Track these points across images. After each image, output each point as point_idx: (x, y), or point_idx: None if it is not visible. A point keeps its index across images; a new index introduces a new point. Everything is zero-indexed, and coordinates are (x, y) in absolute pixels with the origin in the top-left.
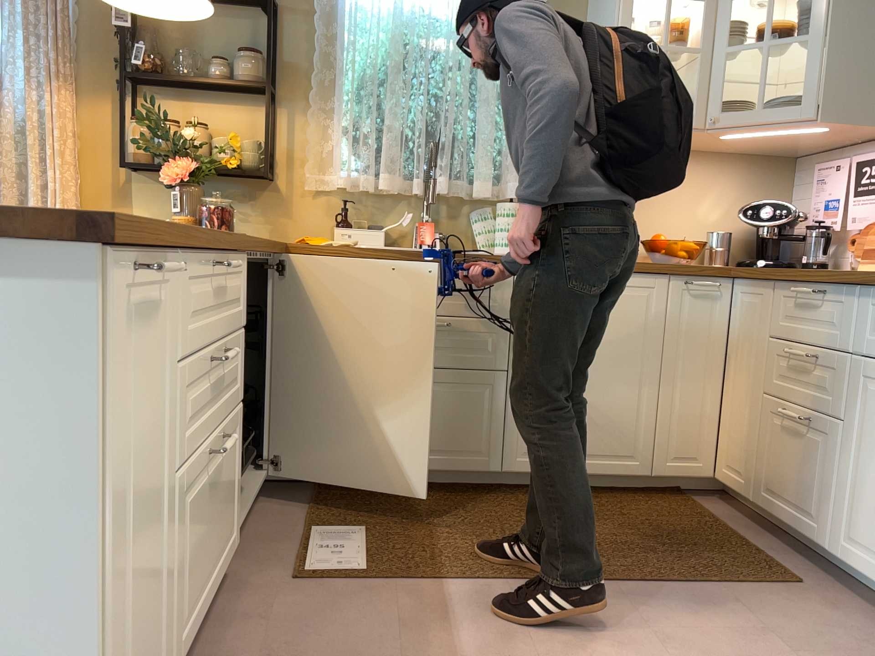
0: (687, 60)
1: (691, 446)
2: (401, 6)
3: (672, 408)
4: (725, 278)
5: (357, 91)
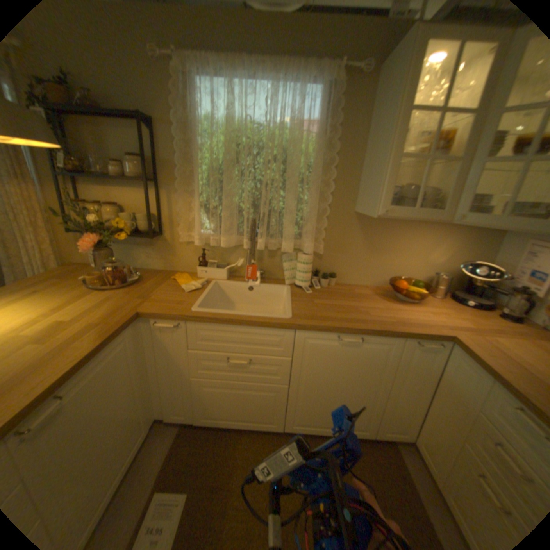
0: (447, 158)
1: (404, 429)
2: (232, 117)
3: (396, 410)
4: (450, 343)
5: (208, 178)
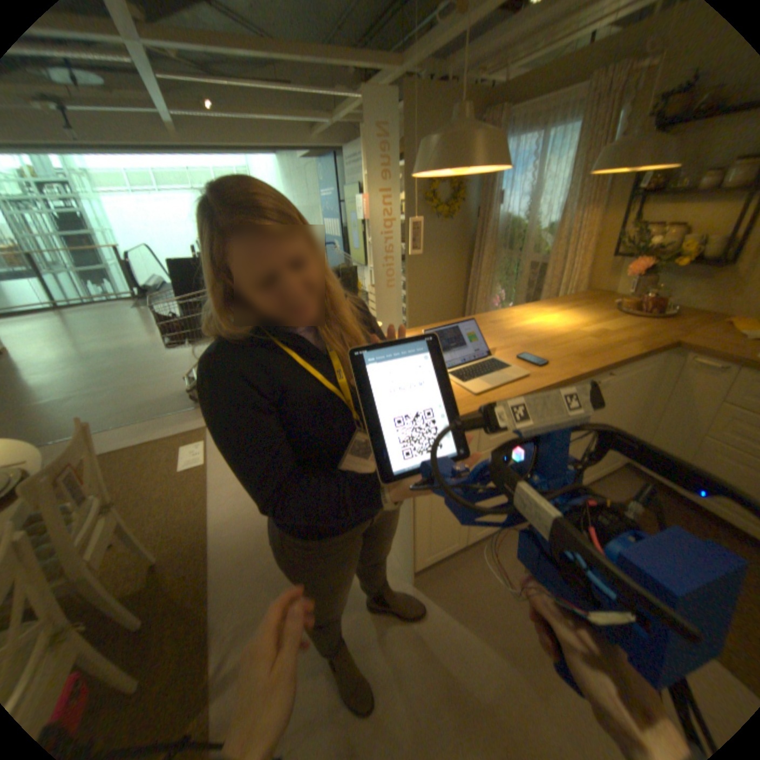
0: None
1: None
2: None
3: None
4: None
5: None
